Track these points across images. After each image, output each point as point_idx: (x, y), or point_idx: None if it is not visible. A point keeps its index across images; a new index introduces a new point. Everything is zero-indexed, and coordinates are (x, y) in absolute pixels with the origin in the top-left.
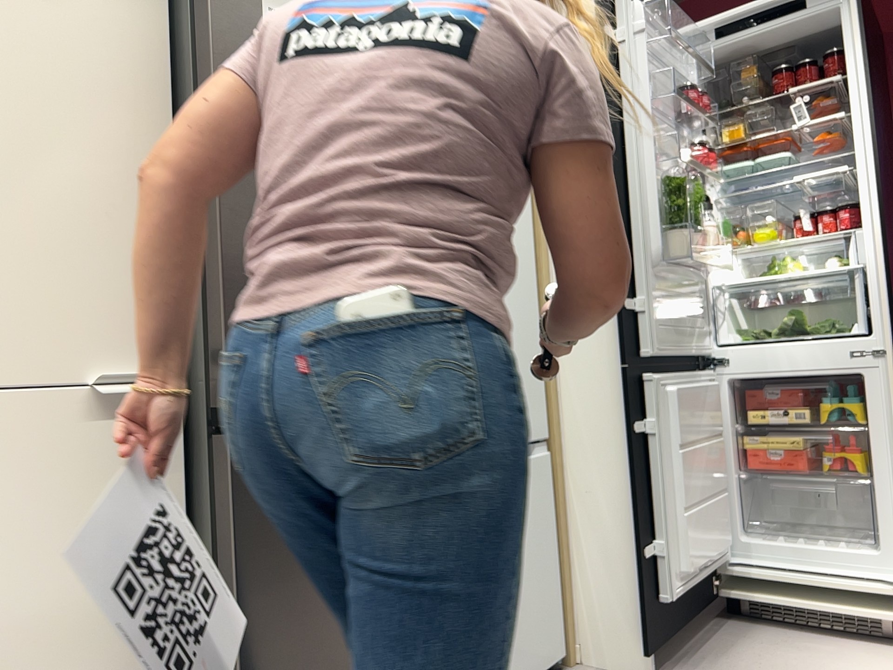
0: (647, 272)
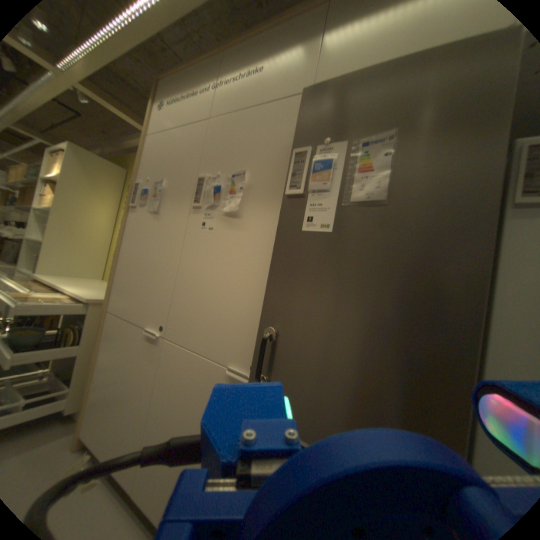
0: None
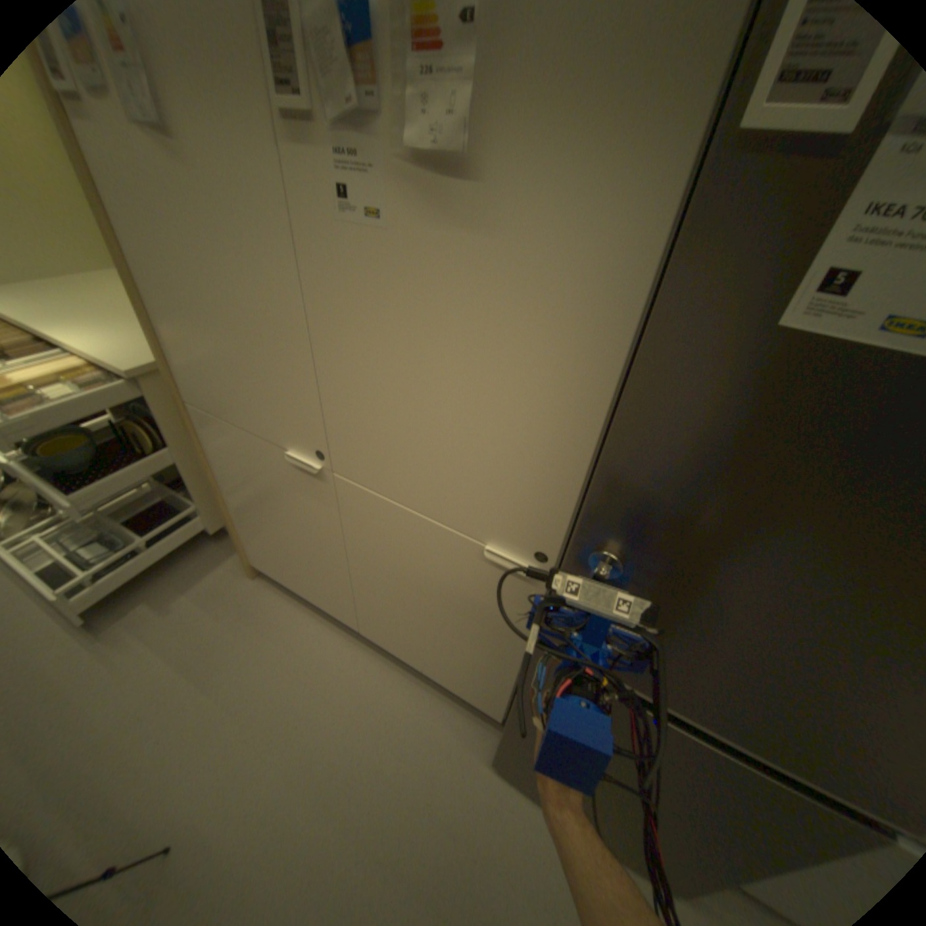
0: None
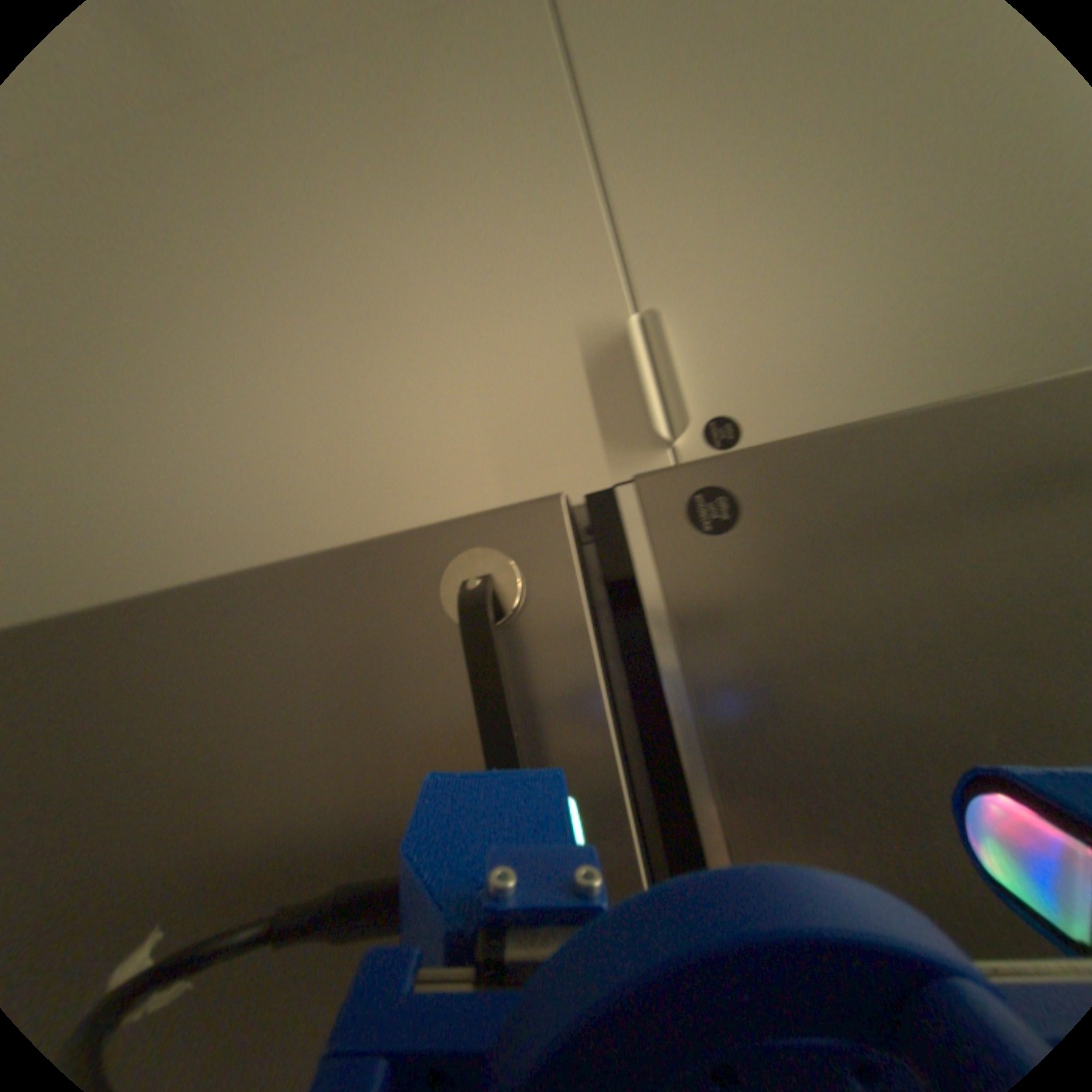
0: None
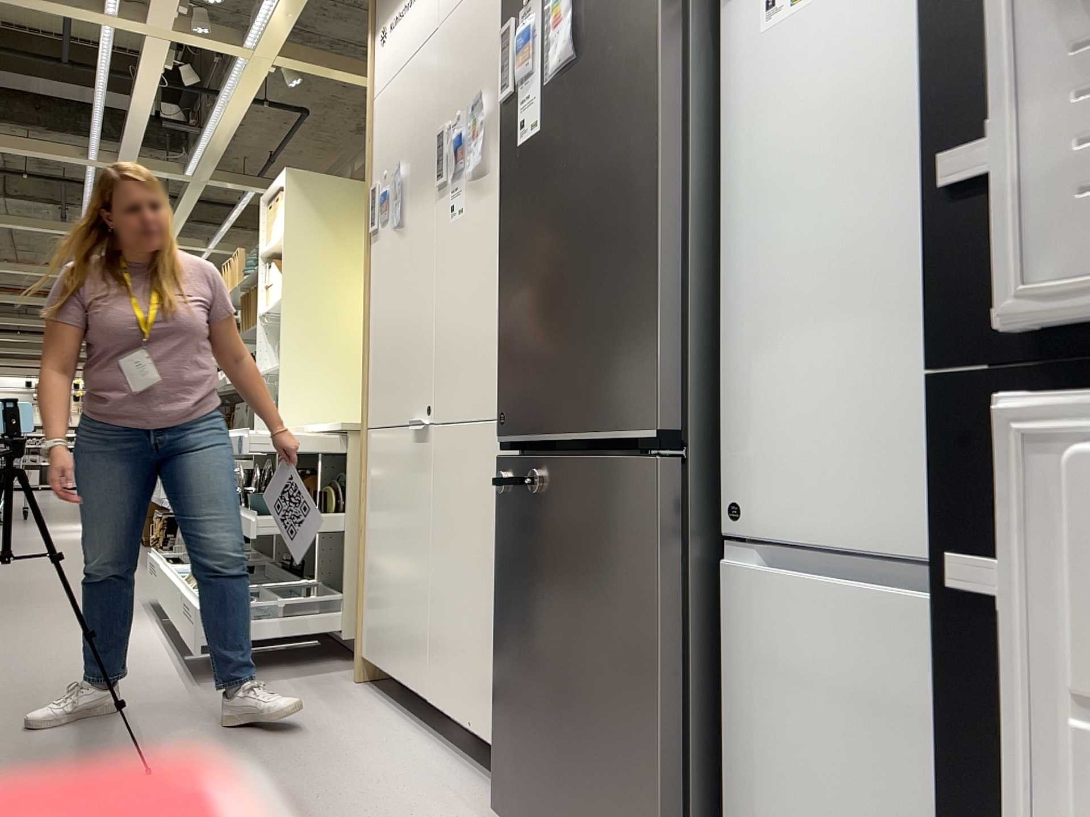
0: (1031, 12)
